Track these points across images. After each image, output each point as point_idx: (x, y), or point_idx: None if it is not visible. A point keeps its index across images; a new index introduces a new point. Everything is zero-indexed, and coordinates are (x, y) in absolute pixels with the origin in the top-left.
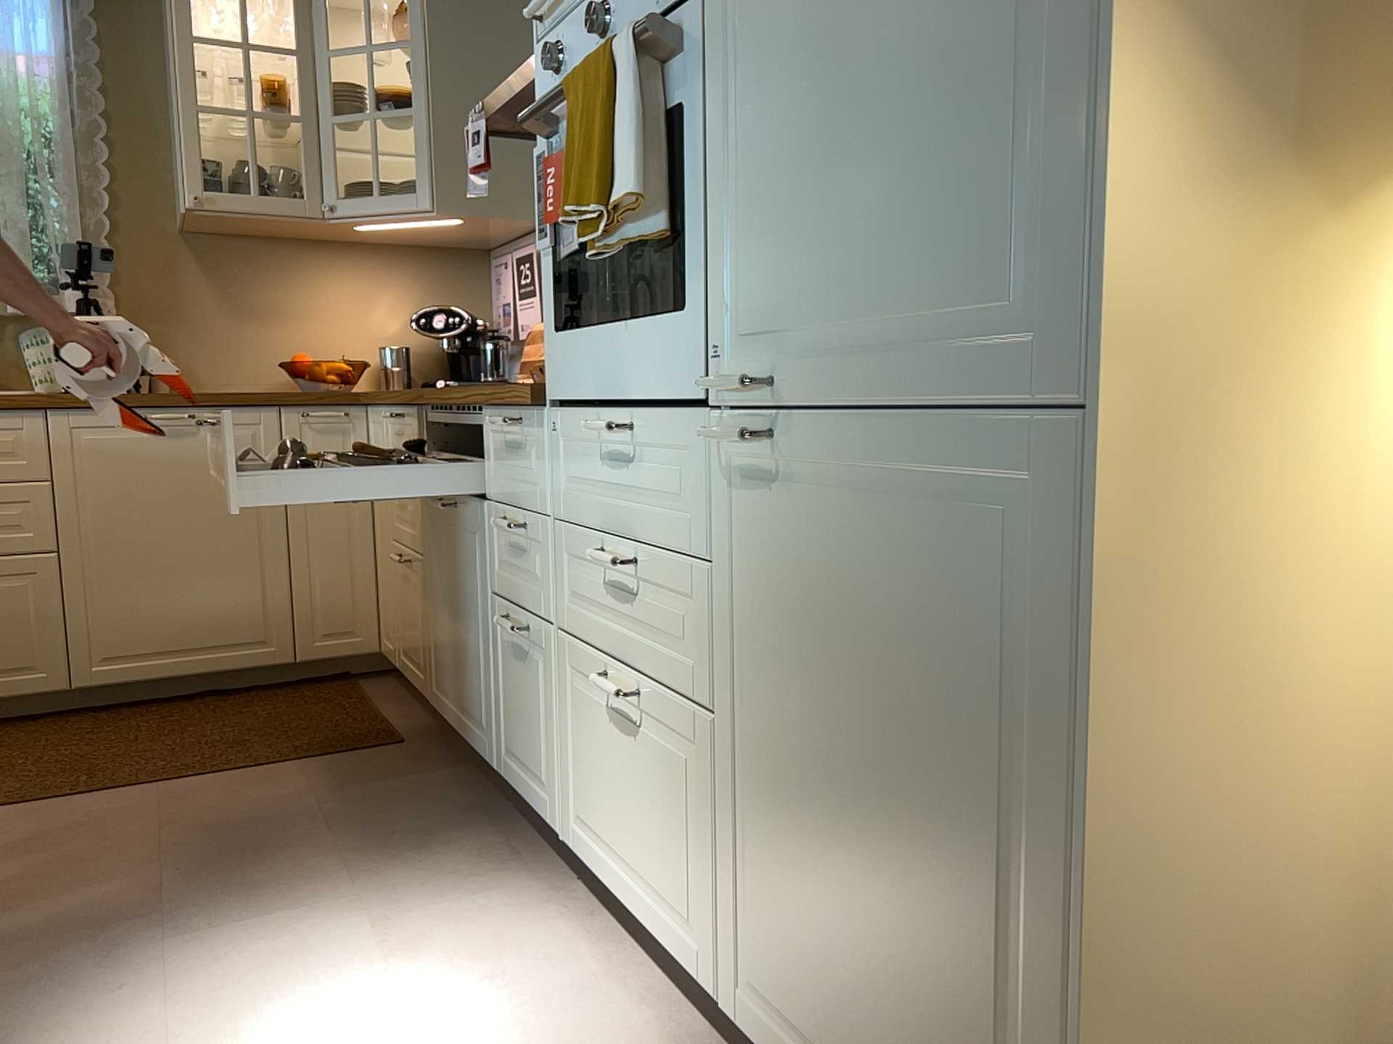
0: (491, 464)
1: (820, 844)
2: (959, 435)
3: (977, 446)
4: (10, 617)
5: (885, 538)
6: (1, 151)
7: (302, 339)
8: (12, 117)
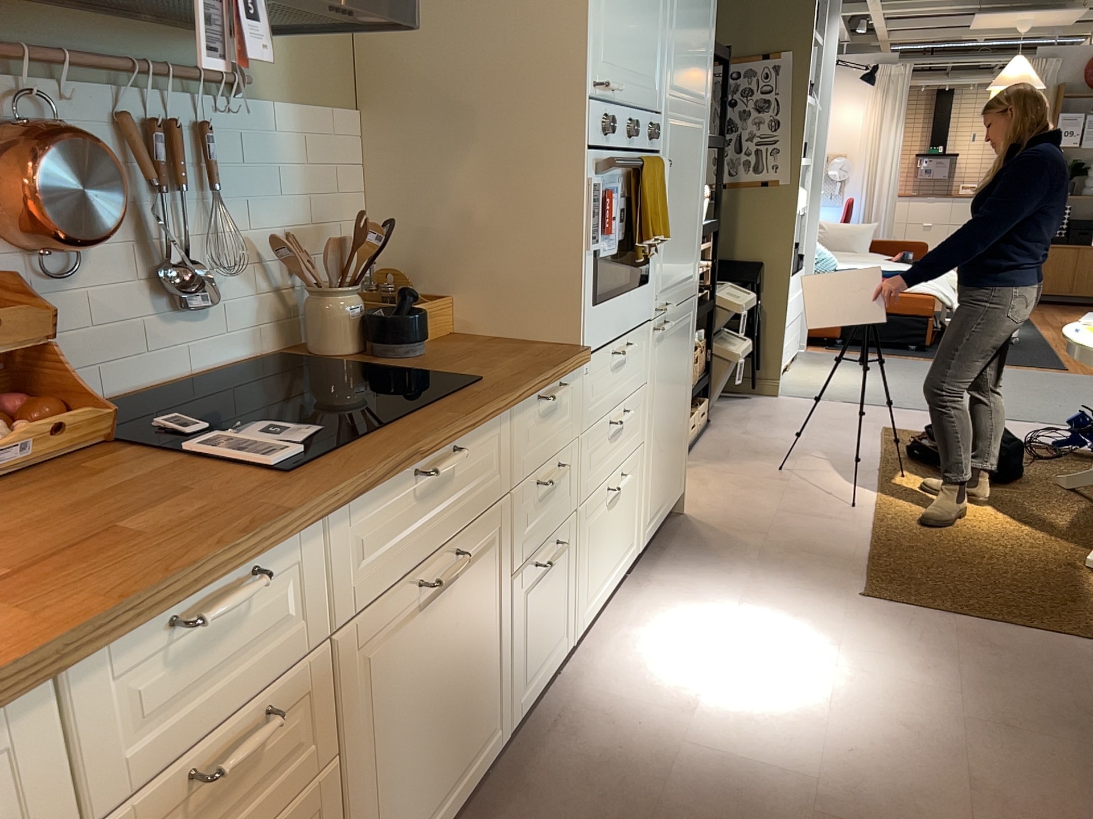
0: (520, 449)
1: (664, 442)
2: (686, 305)
3: (688, 306)
4: None
5: (678, 338)
6: None
7: None
8: None
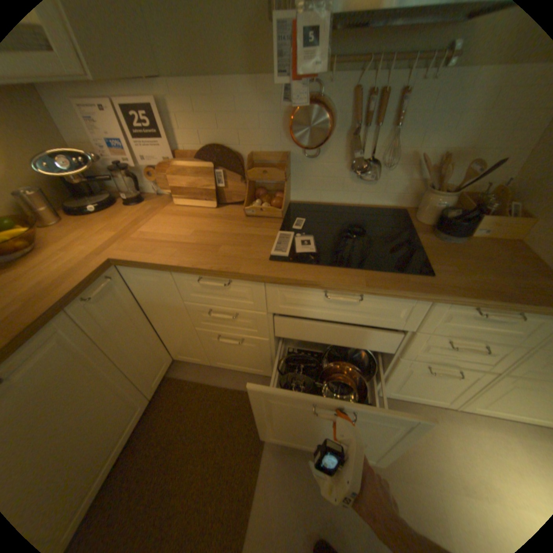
0: (440, 321)
1: None
2: None
3: None
4: None
5: None
6: None
7: None
8: None
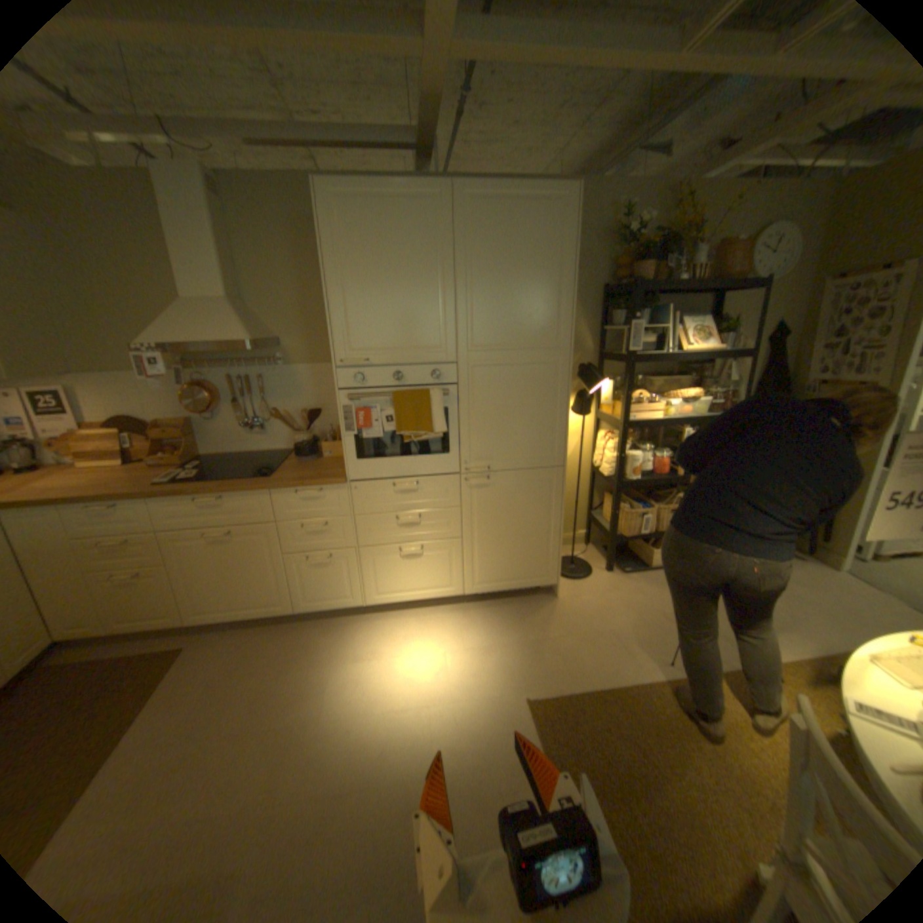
0: (282, 509)
1: (498, 545)
2: (534, 472)
3: (538, 473)
4: None
5: (517, 490)
6: None
7: None
8: None
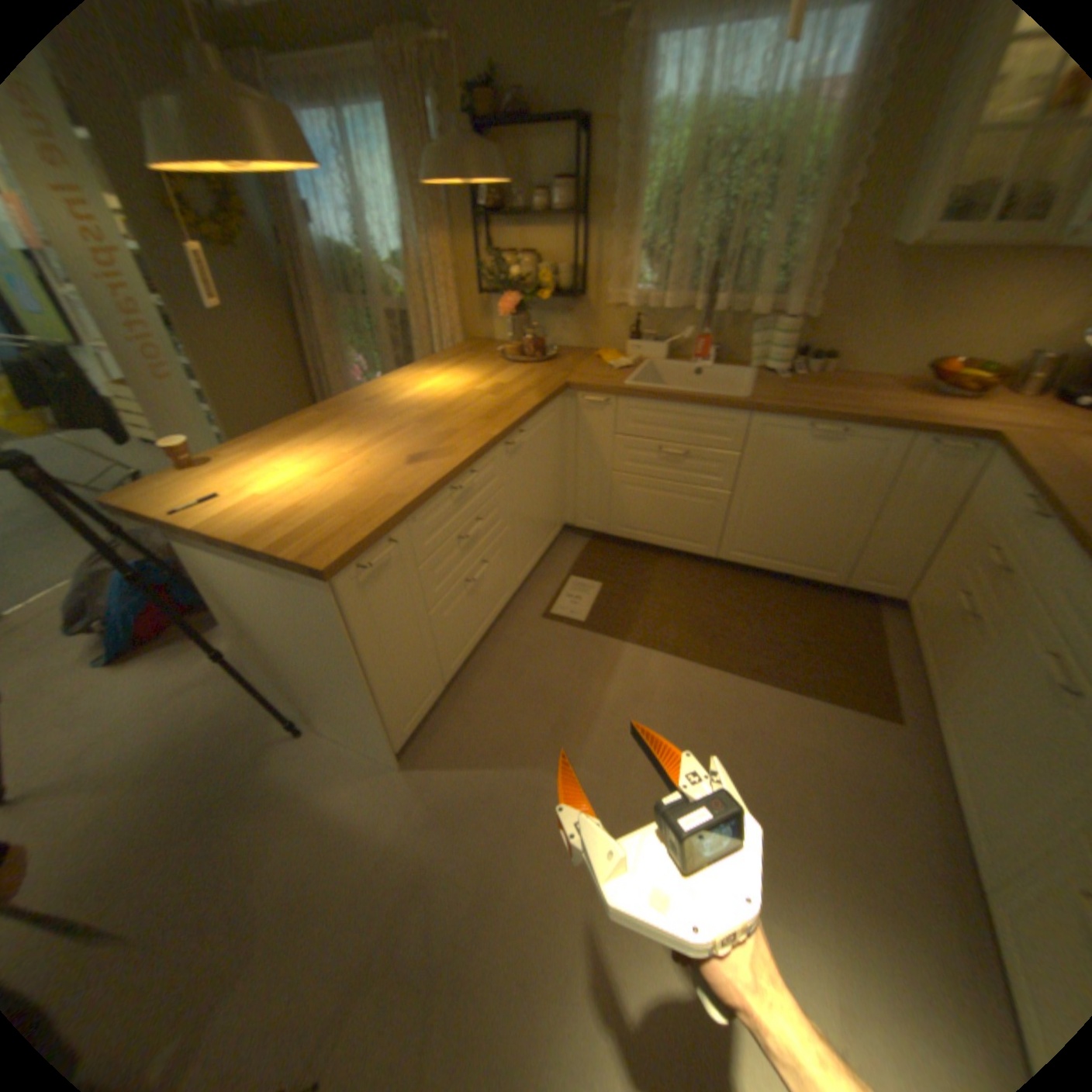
0: None
1: None
2: None
3: None
4: (700, 518)
5: None
6: (784, 184)
7: (958, 335)
8: (801, 151)
